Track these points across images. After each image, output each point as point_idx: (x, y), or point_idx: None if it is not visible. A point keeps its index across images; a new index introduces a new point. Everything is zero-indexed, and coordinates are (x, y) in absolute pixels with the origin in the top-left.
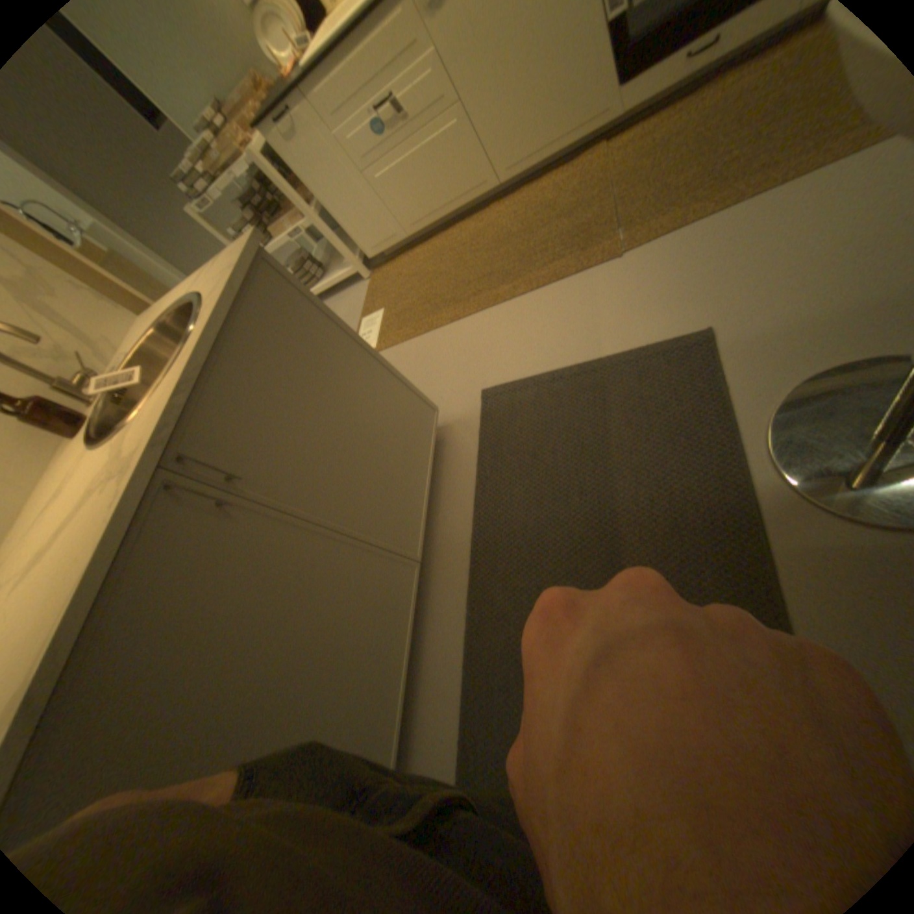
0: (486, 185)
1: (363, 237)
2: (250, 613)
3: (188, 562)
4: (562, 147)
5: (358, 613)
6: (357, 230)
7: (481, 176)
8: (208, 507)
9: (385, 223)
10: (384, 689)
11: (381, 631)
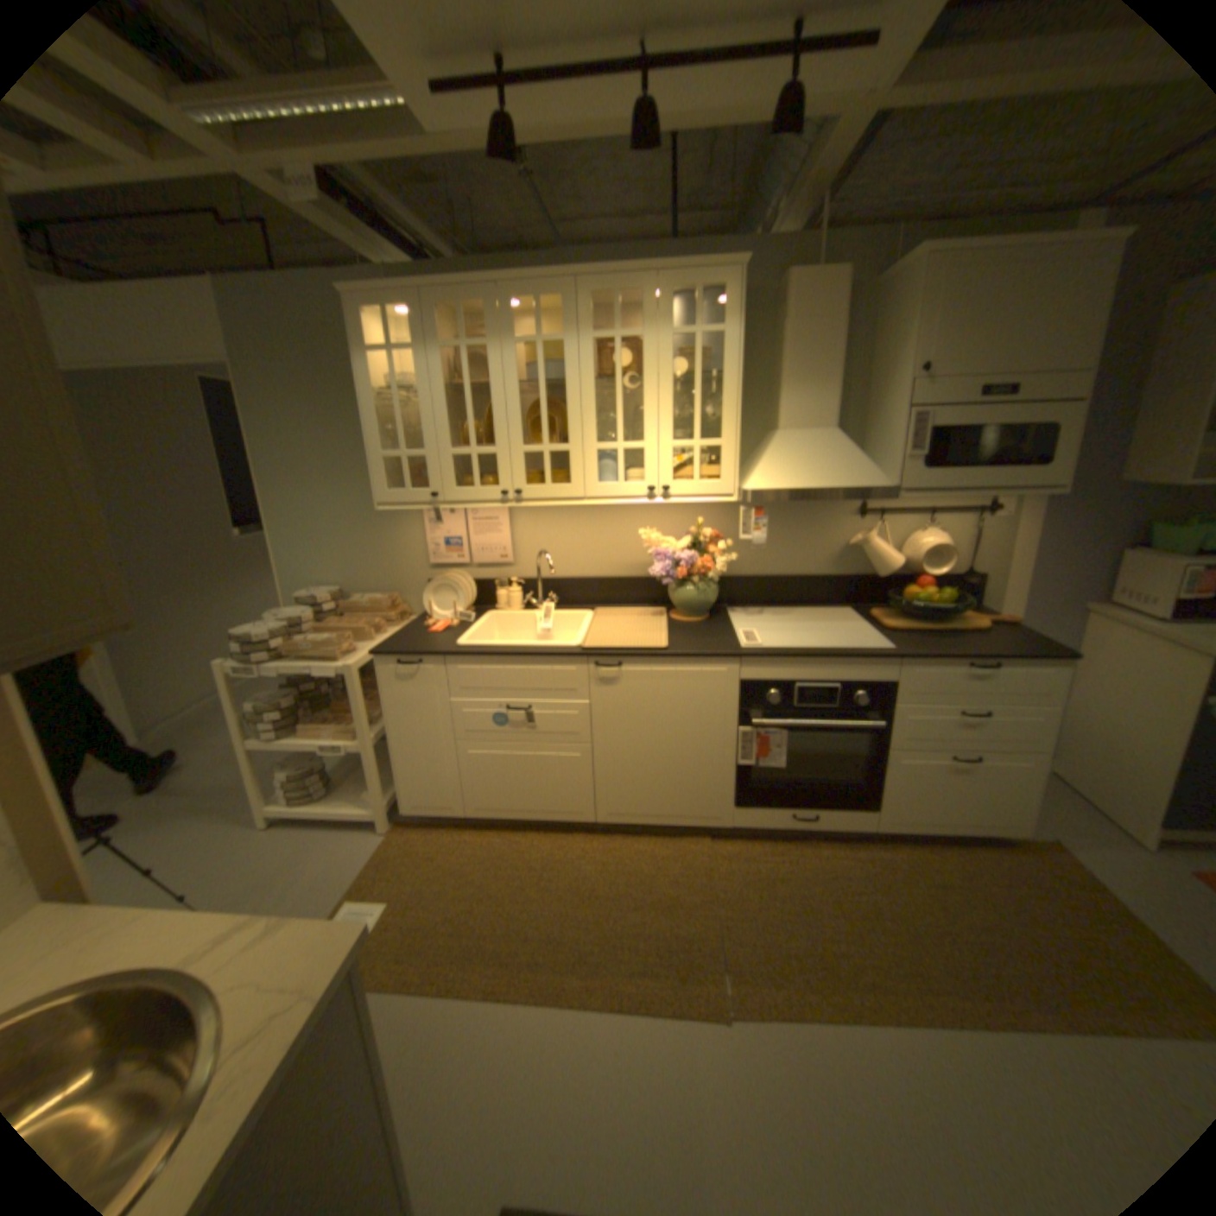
0: (580, 818)
1: (409, 793)
2: None
3: None
4: (668, 826)
5: None
6: (408, 784)
7: (579, 809)
8: None
9: (447, 795)
10: None
11: None
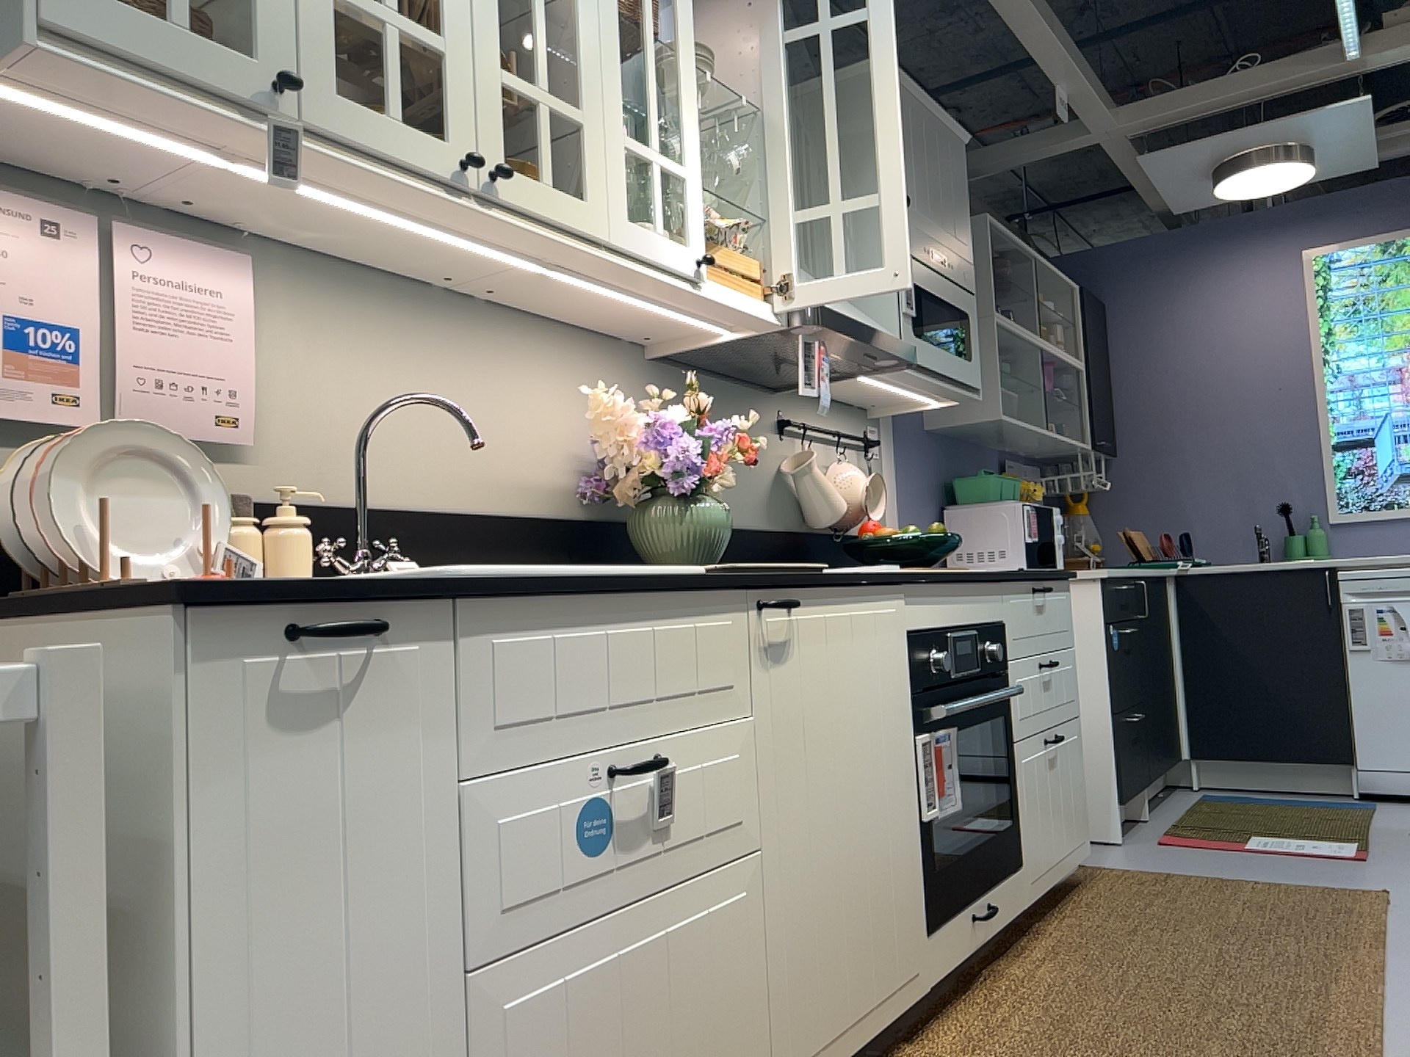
0: None
1: None
2: None
3: None
4: (868, 1042)
5: None
6: None
7: None
8: None
9: None
10: None
11: None
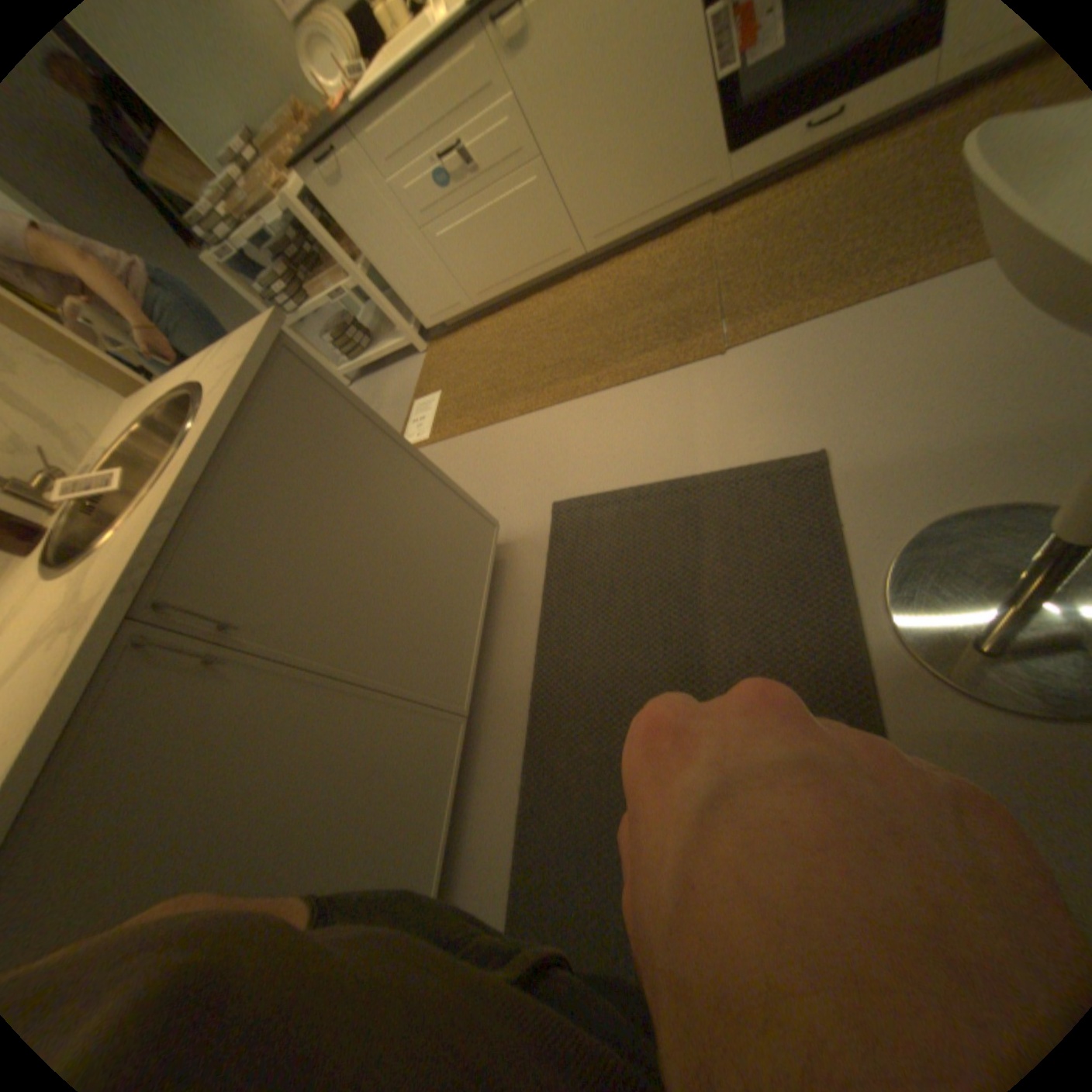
0: (569, 253)
1: (420, 304)
2: (241, 801)
3: (160, 740)
4: (660, 217)
5: (384, 788)
6: (413, 295)
7: (564, 243)
8: (192, 667)
9: (447, 289)
10: (413, 883)
11: (413, 809)
